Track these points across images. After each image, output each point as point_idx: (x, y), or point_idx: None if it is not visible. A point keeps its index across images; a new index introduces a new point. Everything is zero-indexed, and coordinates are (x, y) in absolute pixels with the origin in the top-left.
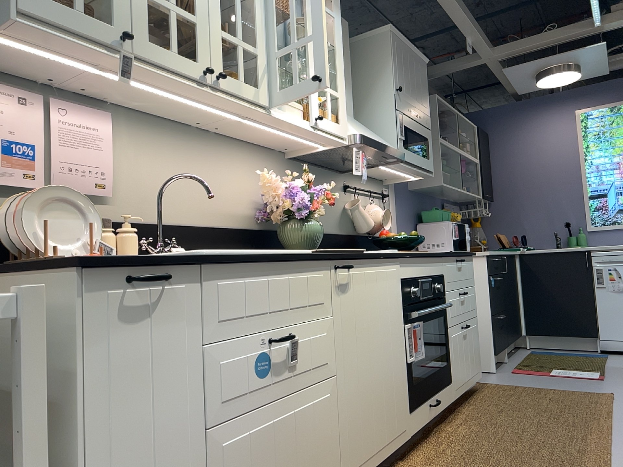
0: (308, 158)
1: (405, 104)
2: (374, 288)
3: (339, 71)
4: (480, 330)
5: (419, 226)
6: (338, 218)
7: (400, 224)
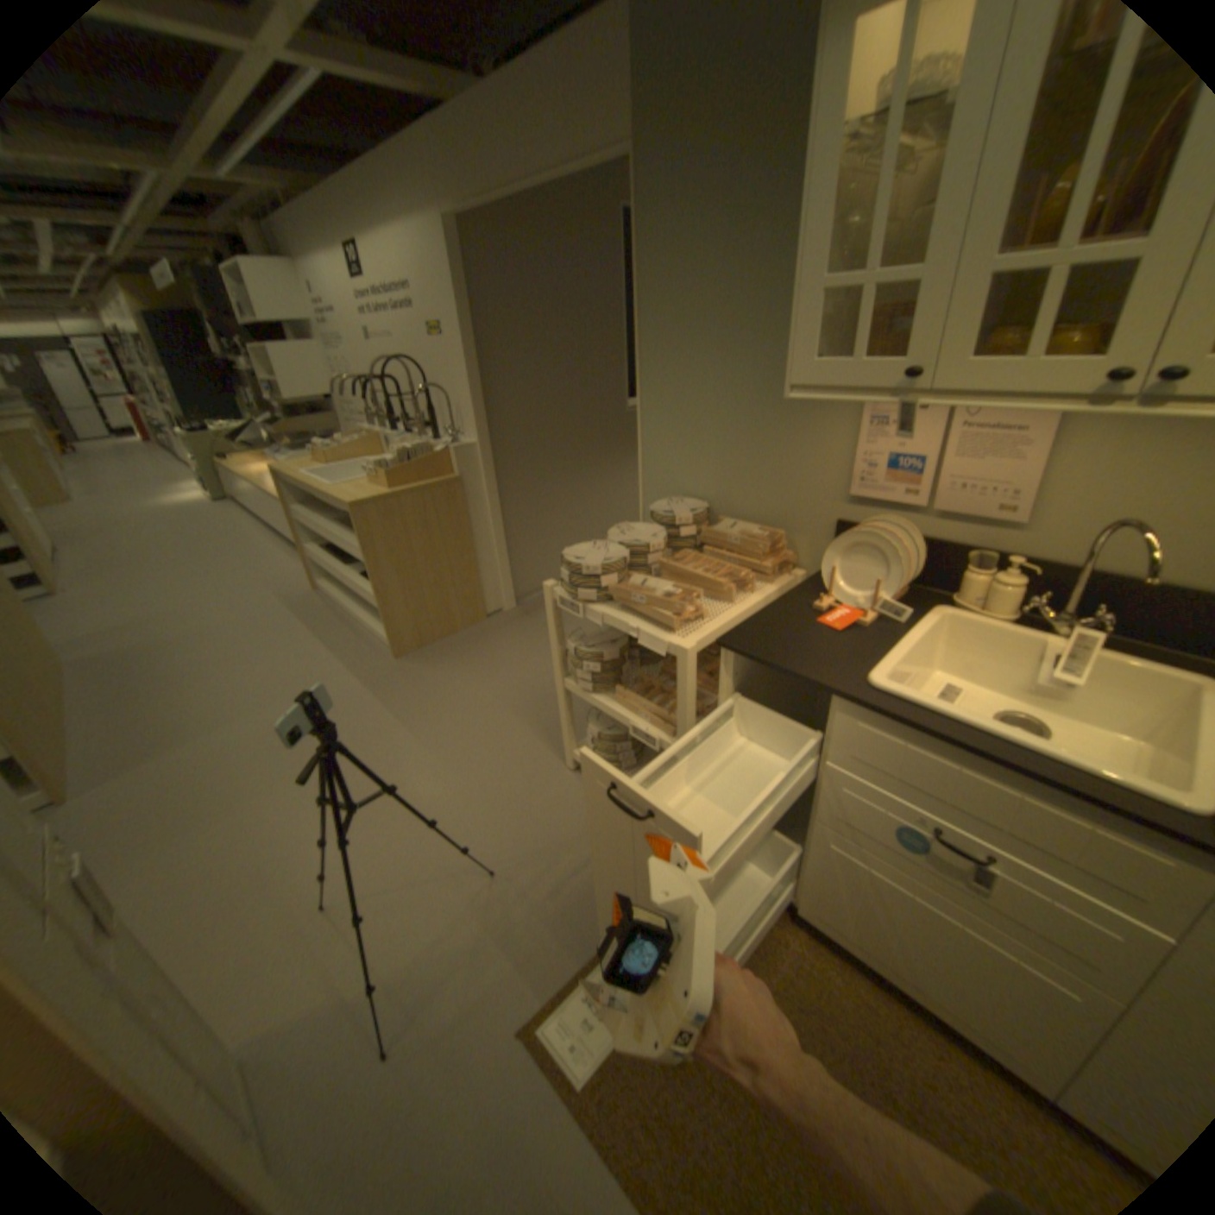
0: None
1: None
2: None
3: None
4: None
5: None
6: None
7: None
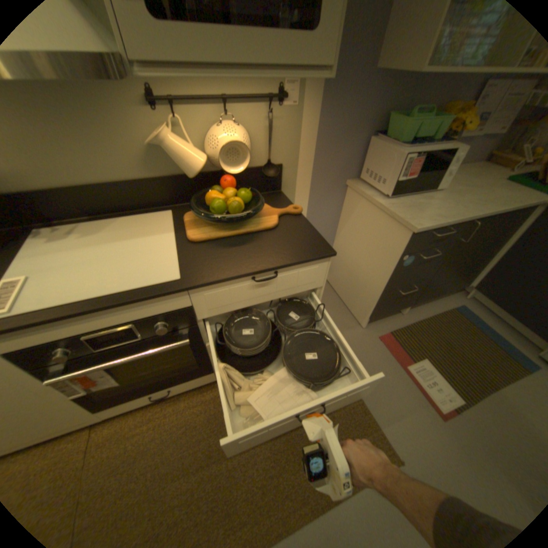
0: None
1: None
2: None
3: None
4: (368, 293)
5: (380, 133)
6: (133, 154)
7: (322, 139)
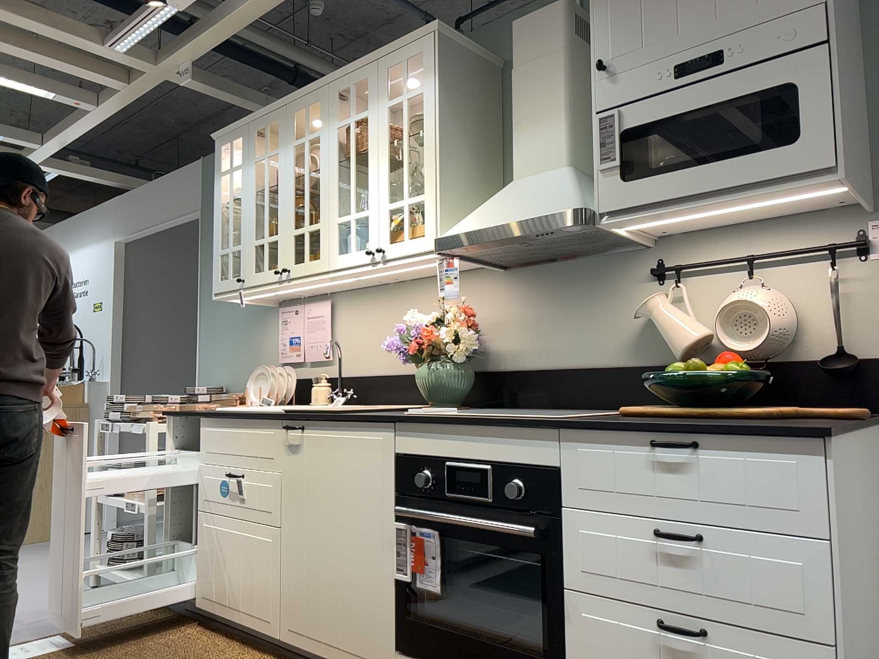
0: (522, 260)
1: (634, 76)
2: (335, 456)
3: (425, 161)
4: None
5: None
6: (625, 336)
7: None
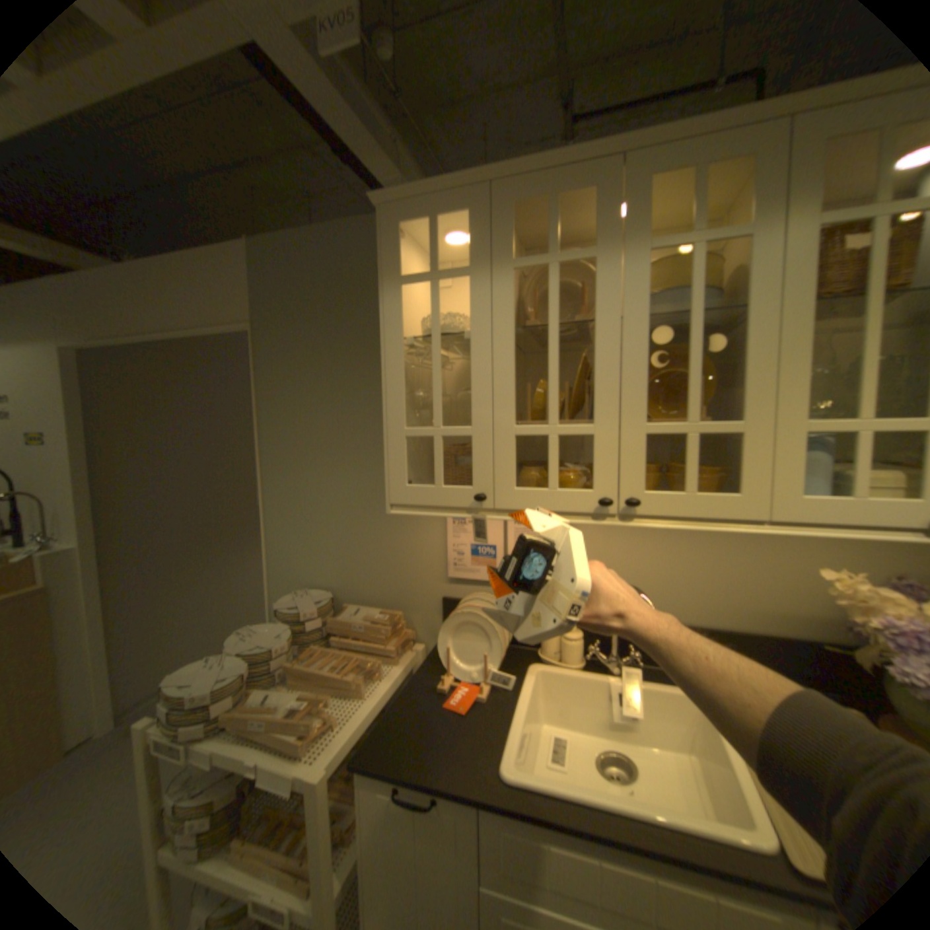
0: None
1: None
2: None
3: None
4: None
5: None
6: None
7: None
